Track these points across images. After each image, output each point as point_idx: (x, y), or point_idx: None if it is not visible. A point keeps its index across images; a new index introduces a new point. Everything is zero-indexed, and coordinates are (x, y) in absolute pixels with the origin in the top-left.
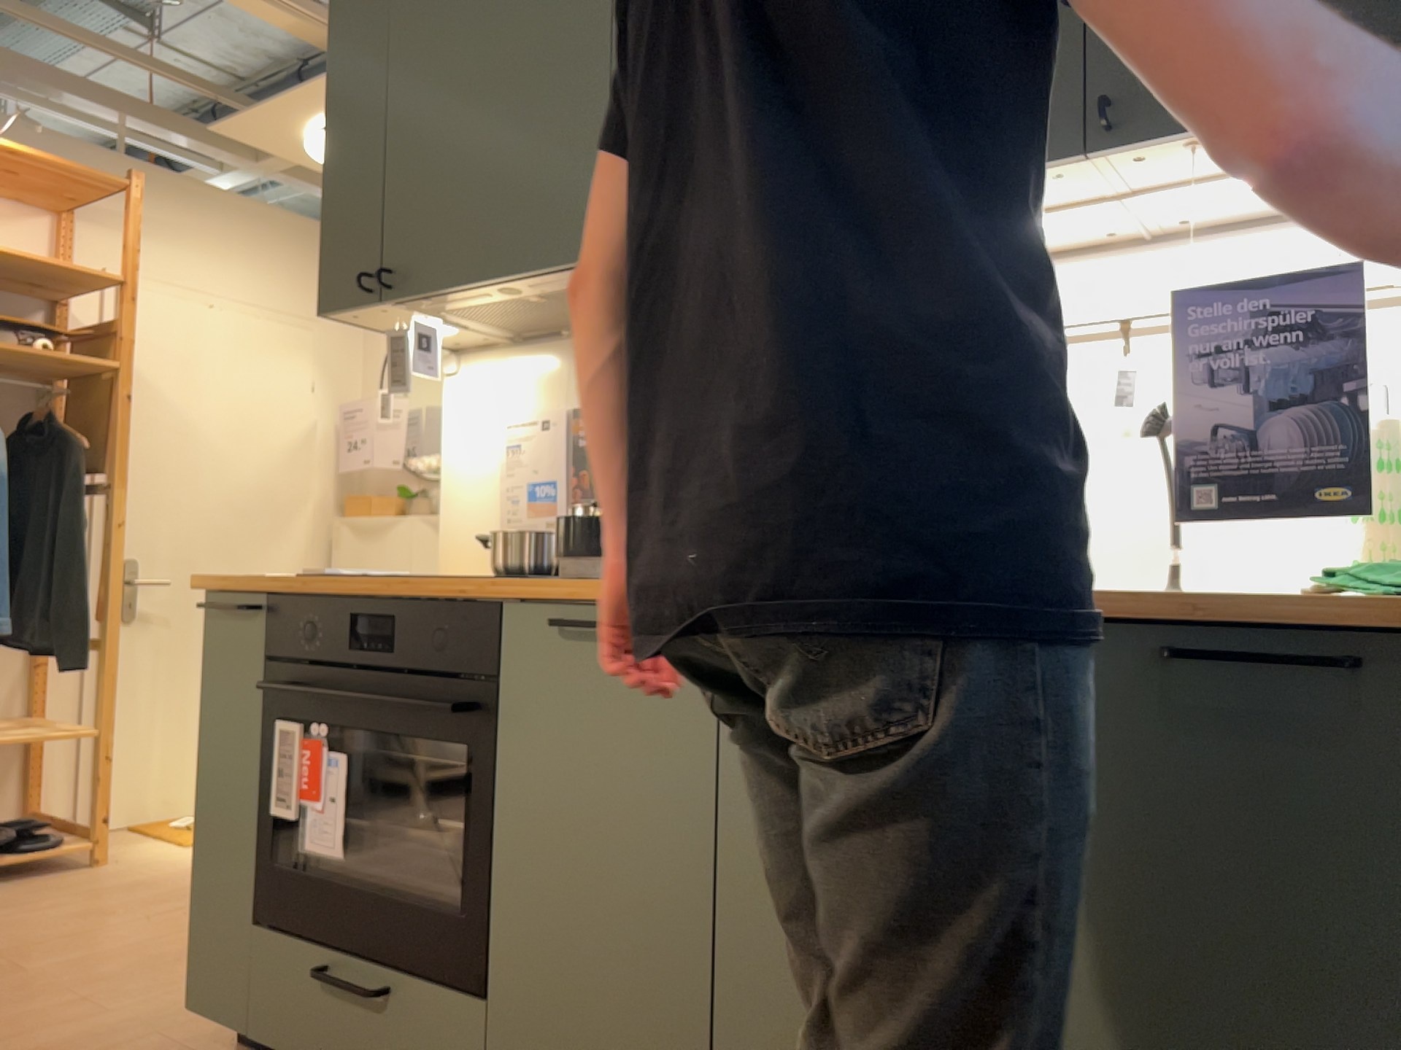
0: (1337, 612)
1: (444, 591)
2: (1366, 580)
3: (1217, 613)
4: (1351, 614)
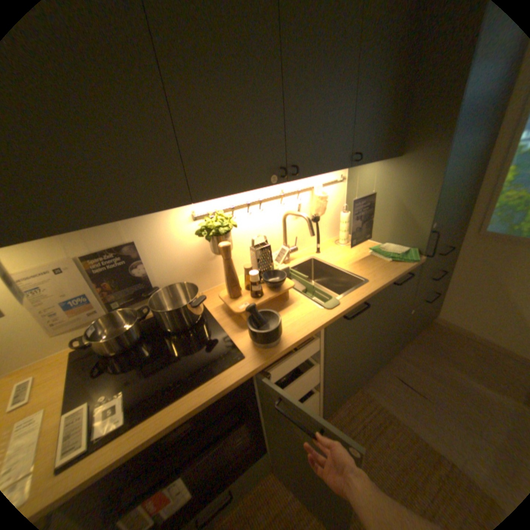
0: (412, 269)
1: (217, 390)
2: (401, 258)
3: (401, 275)
4: (408, 267)
